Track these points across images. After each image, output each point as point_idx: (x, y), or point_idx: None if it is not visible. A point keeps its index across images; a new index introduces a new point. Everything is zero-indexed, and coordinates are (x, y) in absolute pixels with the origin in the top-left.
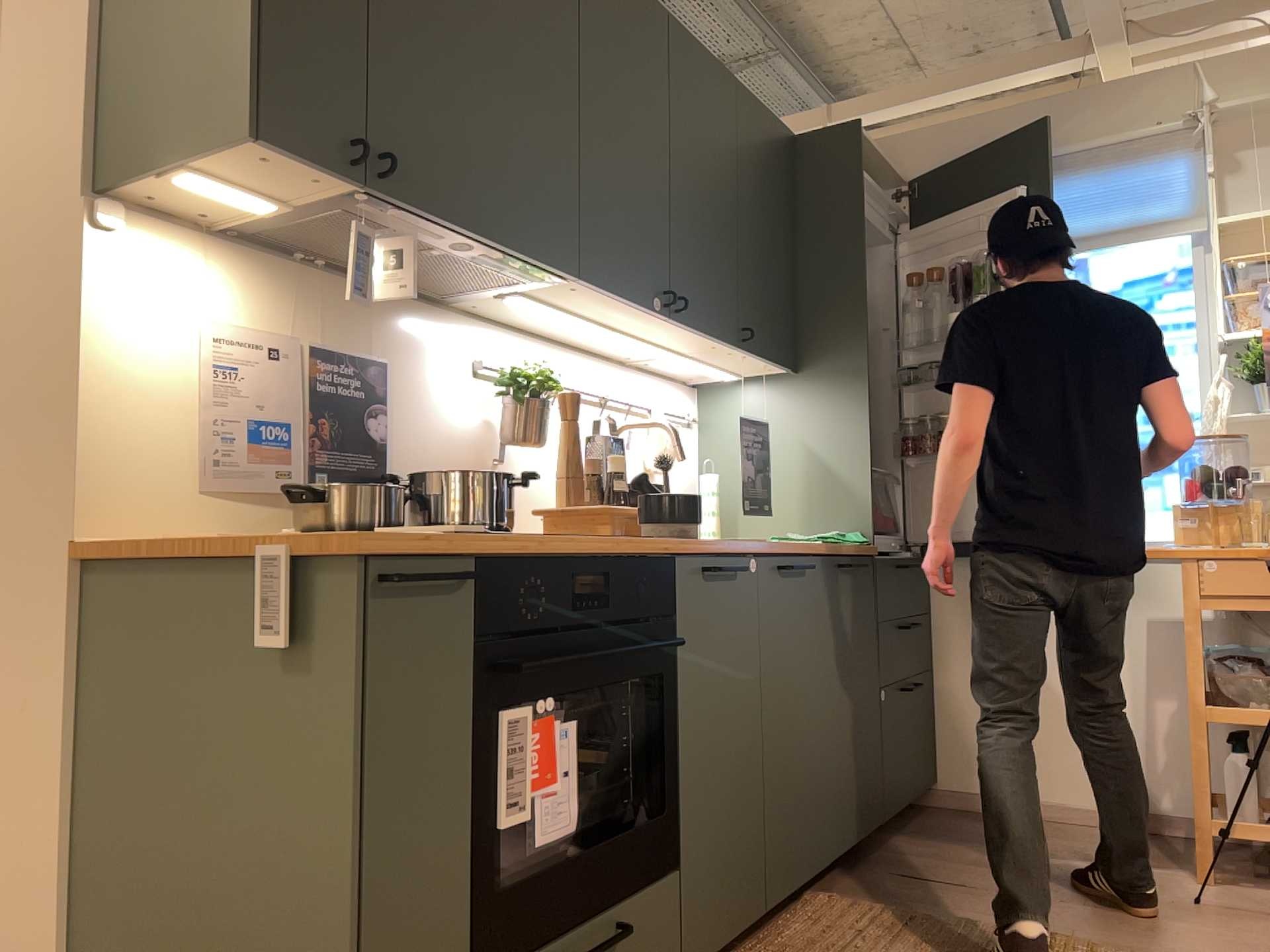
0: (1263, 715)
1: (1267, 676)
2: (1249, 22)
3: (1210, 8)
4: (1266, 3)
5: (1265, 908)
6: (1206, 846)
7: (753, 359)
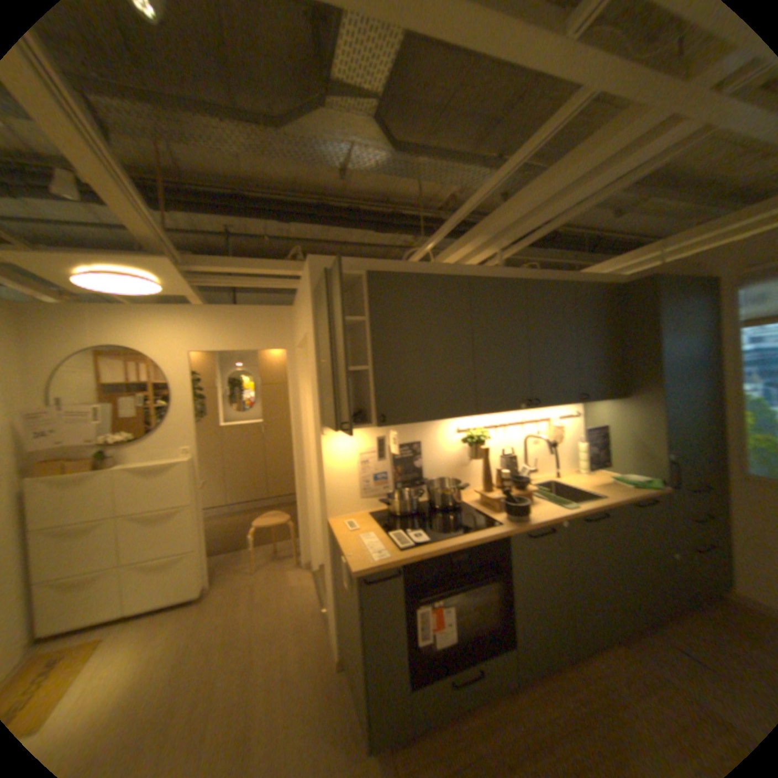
0: None
1: None
2: None
3: None
4: None
5: None
6: None
7: (594, 400)
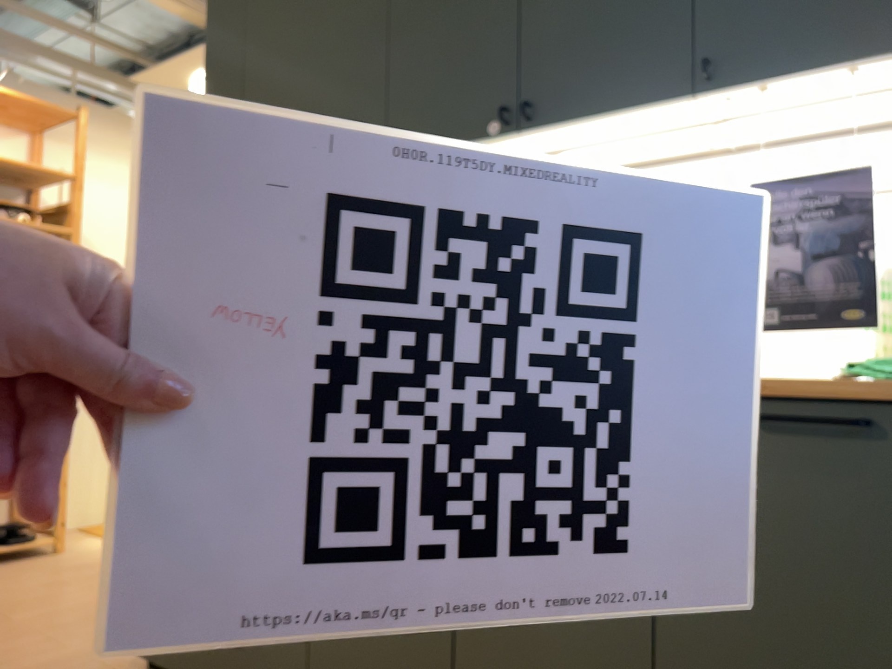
0: None
1: None
2: None
3: None
4: None
5: None
6: None
7: (804, 82)
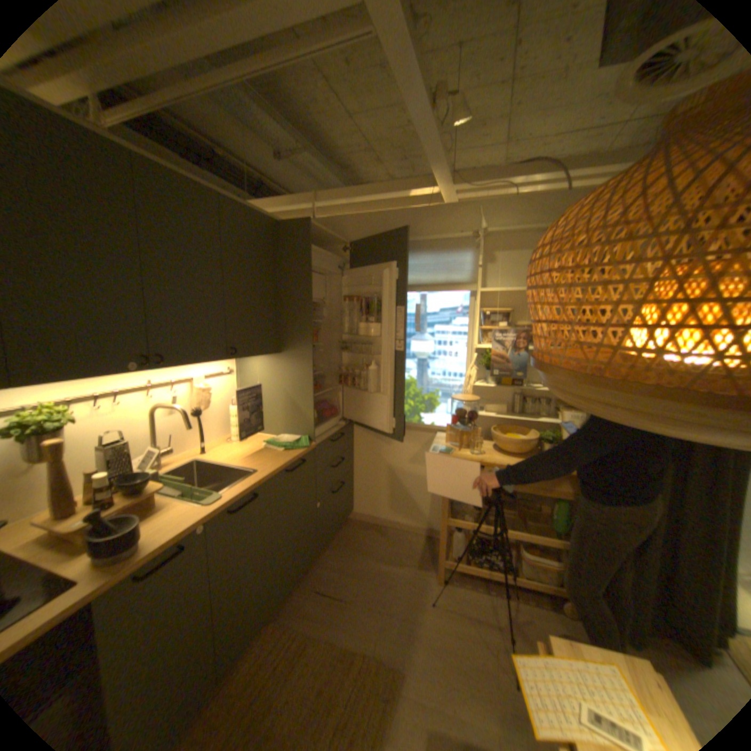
0: (469, 526)
1: (473, 505)
2: (509, 184)
3: (494, 170)
4: (519, 173)
5: (458, 608)
6: (441, 573)
7: (246, 356)
